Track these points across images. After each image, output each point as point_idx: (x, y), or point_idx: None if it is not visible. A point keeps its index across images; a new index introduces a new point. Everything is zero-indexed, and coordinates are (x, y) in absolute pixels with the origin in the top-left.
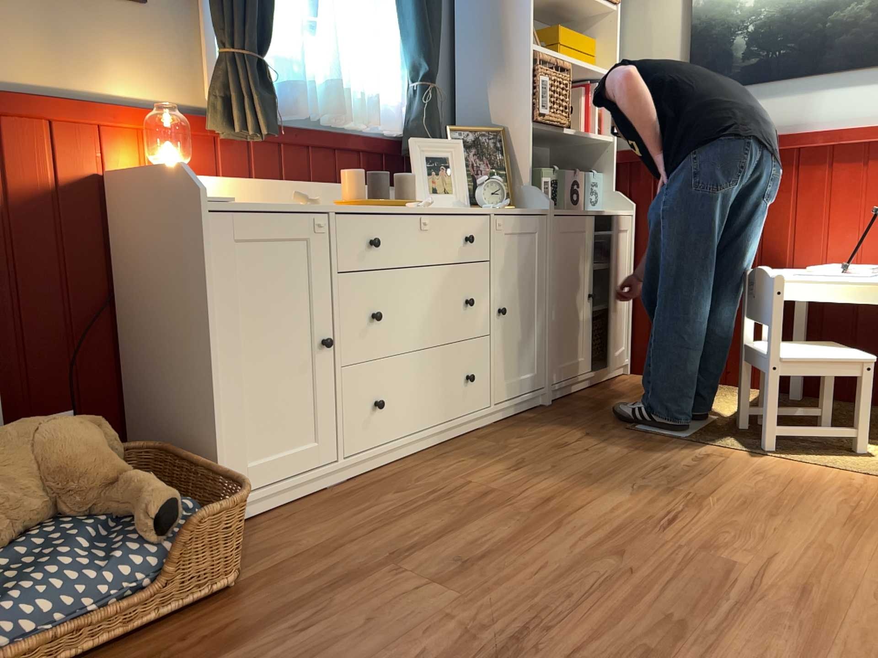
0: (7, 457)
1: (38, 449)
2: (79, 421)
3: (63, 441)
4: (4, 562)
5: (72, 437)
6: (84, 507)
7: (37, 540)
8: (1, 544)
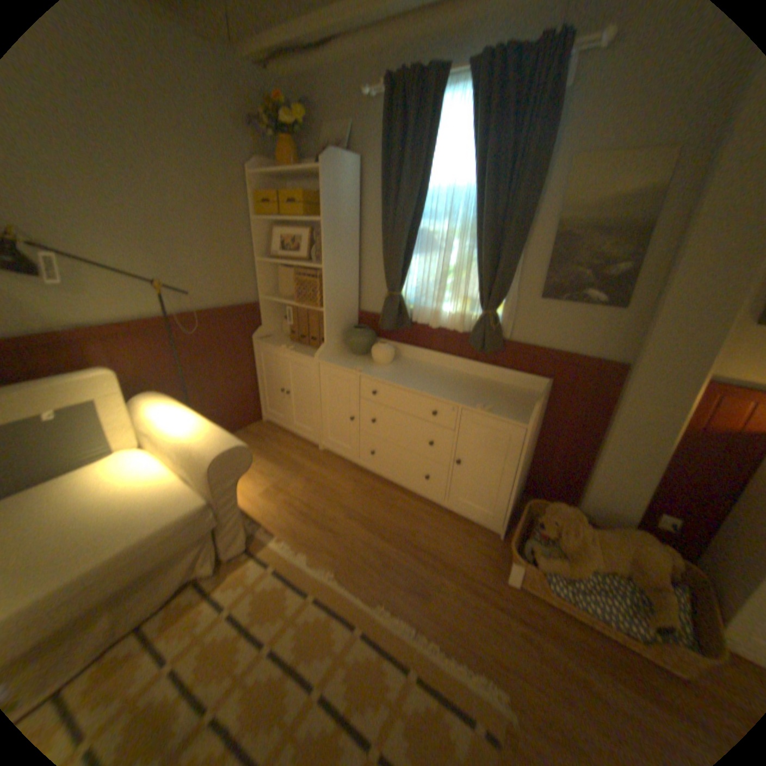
0: (625, 549)
1: (638, 555)
2: (666, 553)
3: (650, 560)
4: (601, 581)
5: (655, 561)
6: (642, 587)
7: (616, 585)
8: (604, 575)
